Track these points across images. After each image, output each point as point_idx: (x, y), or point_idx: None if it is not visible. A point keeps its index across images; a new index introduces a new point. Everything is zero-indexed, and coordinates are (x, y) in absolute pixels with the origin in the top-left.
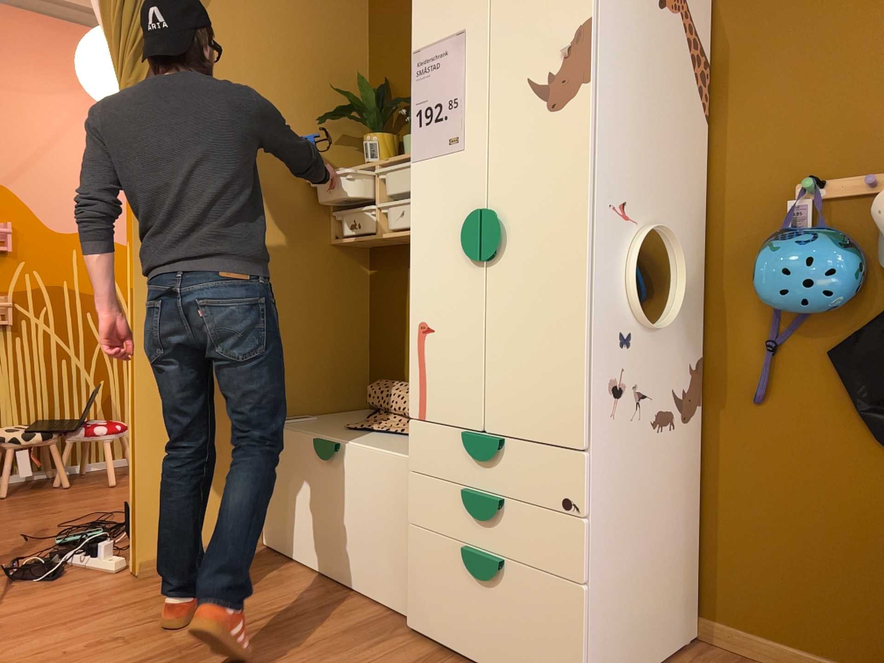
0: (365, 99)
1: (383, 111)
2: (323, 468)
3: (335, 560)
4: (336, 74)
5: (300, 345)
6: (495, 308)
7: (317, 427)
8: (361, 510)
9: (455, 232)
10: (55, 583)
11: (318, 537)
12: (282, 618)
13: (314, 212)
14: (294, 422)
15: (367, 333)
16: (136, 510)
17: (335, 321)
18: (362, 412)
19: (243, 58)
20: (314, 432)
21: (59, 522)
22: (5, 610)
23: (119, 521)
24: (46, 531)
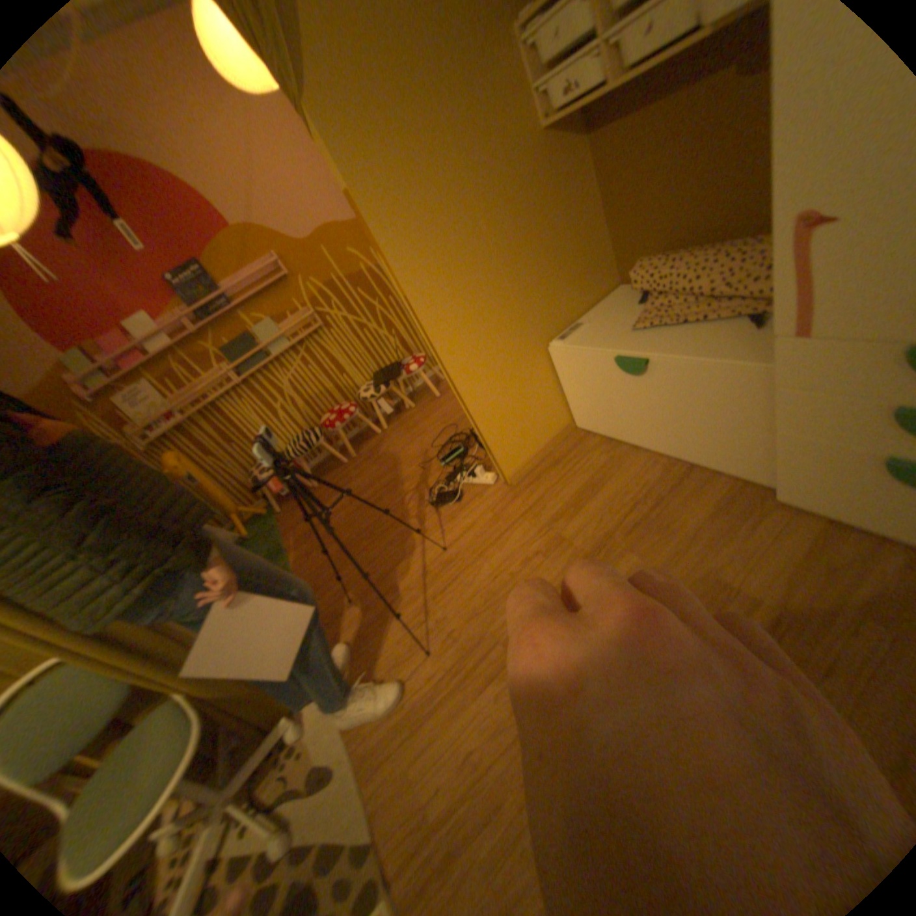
0: None
1: None
2: (631, 377)
3: (662, 440)
4: None
5: (550, 259)
6: None
7: (603, 334)
8: (691, 408)
9: None
10: (463, 501)
11: (637, 424)
12: (646, 505)
13: (514, 96)
14: (575, 334)
15: (602, 208)
16: (491, 449)
17: (572, 214)
18: (621, 291)
19: None
20: (608, 345)
21: (430, 442)
22: (451, 535)
23: (464, 430)
24: (428, 451)
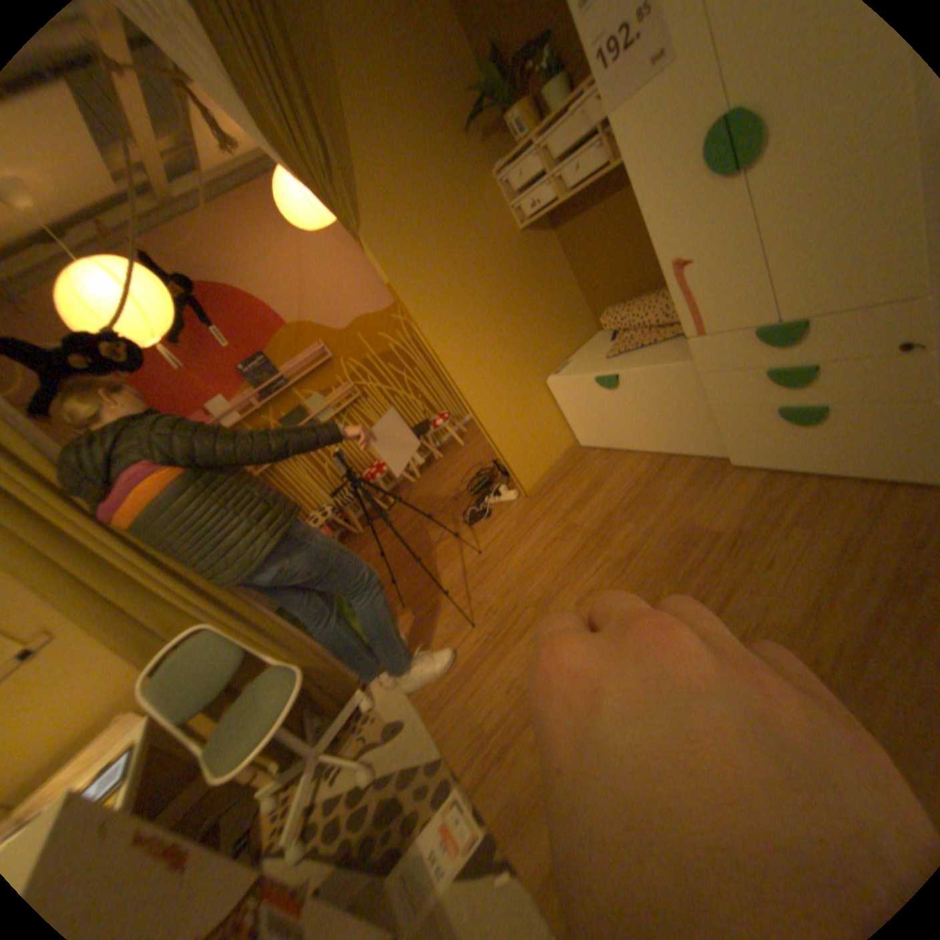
0: (485, 75)
1: (507, 75)
2: (611, 391)
3: (645, 439)
4: (449, 69)
5: (539, 316)
6: (768, 208)
7: (586, 364)
8: (657, 406)
9: (691, 156)
10: (492, 516)
11: (625, 430)
12: (638, 488)
13: (498, 211)
14: (566, 368)
15: (575, 276)
16: (510, 465)
17: (551, 283)
18: (600, 334)
19: (385, 117)
20: (590, 370)
21: (460, 479)
22: (484, 541)
23: (488, 465)
24: (458, 486)
